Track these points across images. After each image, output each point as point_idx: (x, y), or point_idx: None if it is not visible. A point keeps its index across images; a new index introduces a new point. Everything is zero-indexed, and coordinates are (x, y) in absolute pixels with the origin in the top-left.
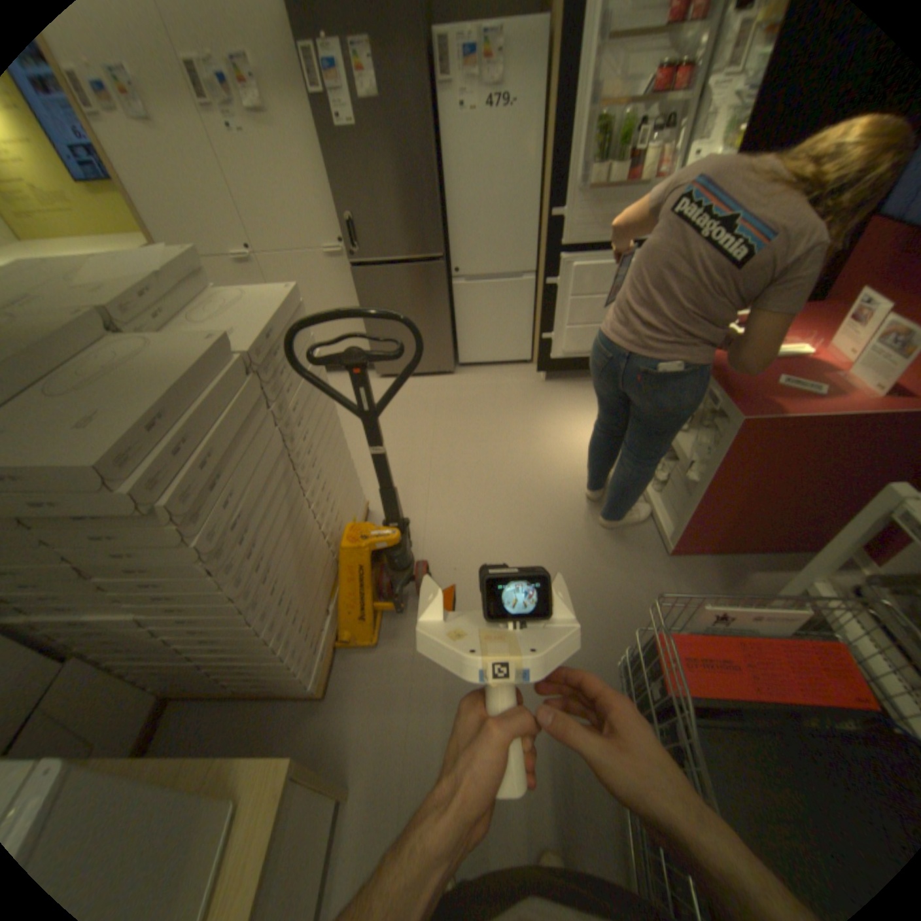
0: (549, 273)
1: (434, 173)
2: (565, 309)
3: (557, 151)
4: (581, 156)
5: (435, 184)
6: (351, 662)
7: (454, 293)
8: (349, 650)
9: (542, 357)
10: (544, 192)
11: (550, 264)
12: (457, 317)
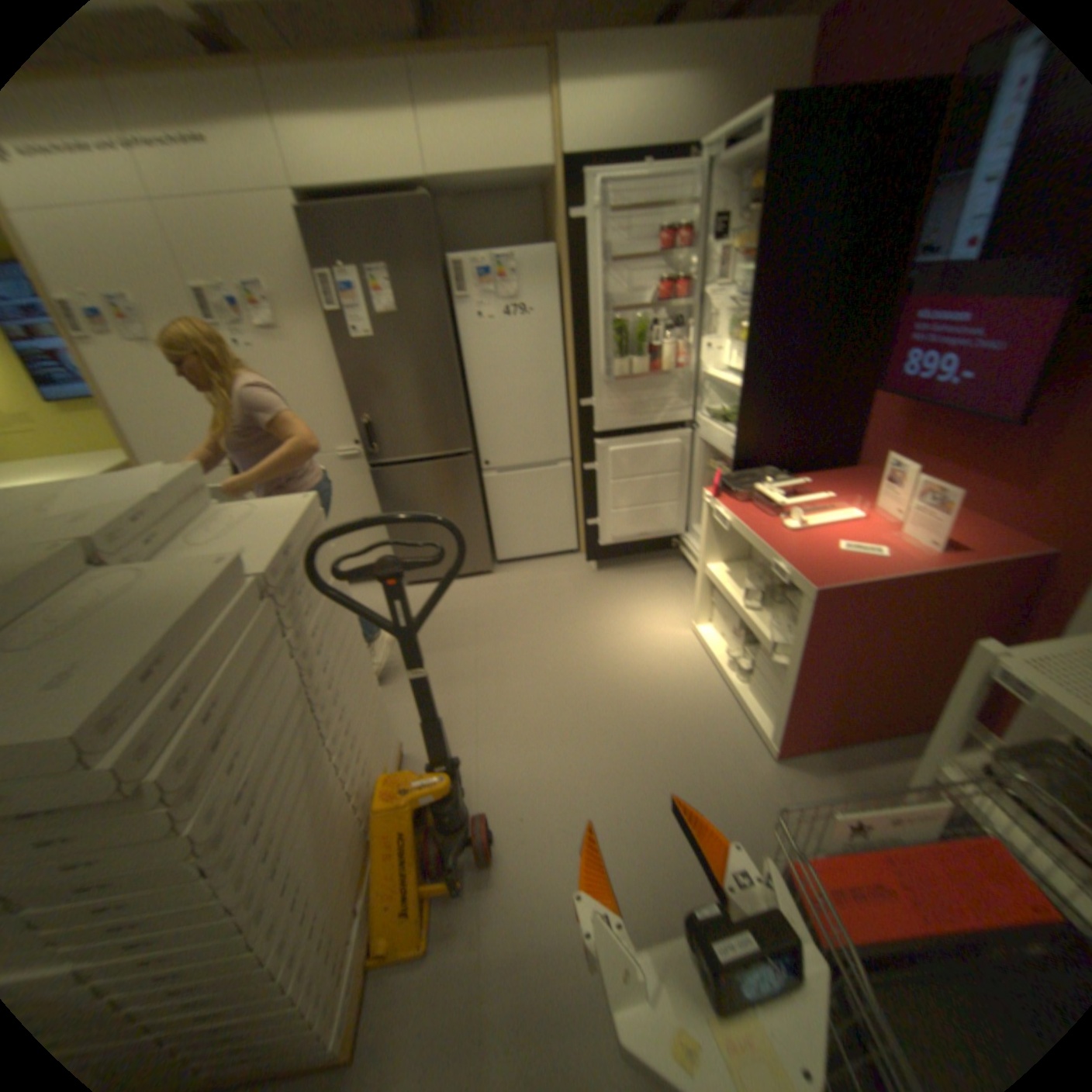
0: (584, 459)
1: (454, 373)
2: (606, 493)
3: (576, 349)
4: (600, 352)
5: (456, 383)
6: (388, 989)
7: (483, 485)
8: (384, 969)
9: (588, 545)
10: (567, 384)
11: (583, 450)
12: (489, 510)
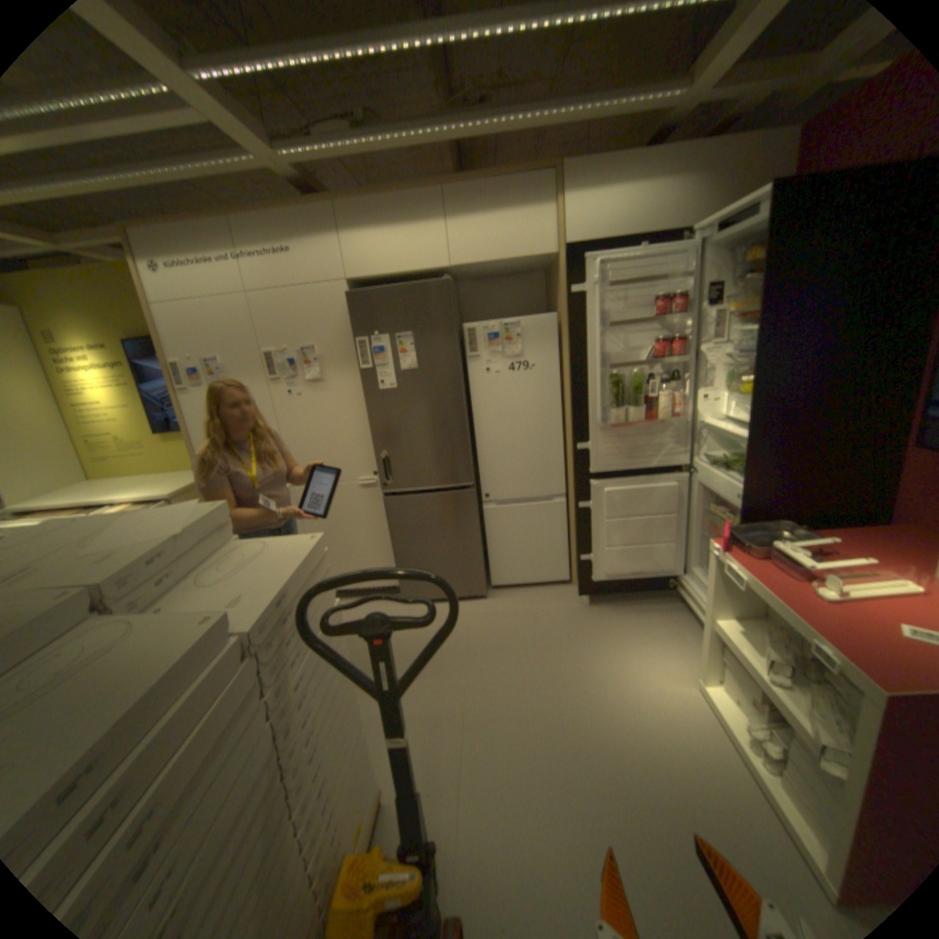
0: (580, 498)
1: (464, 418)
2: (602, 531)
3: (574, 399)
4: (598, 402)
5: (465, 427)
6: None
7: (484, 515)
8: None
9: (582, 580)
10: (565, 429)
11: (580, 490)
12: (487, 539)
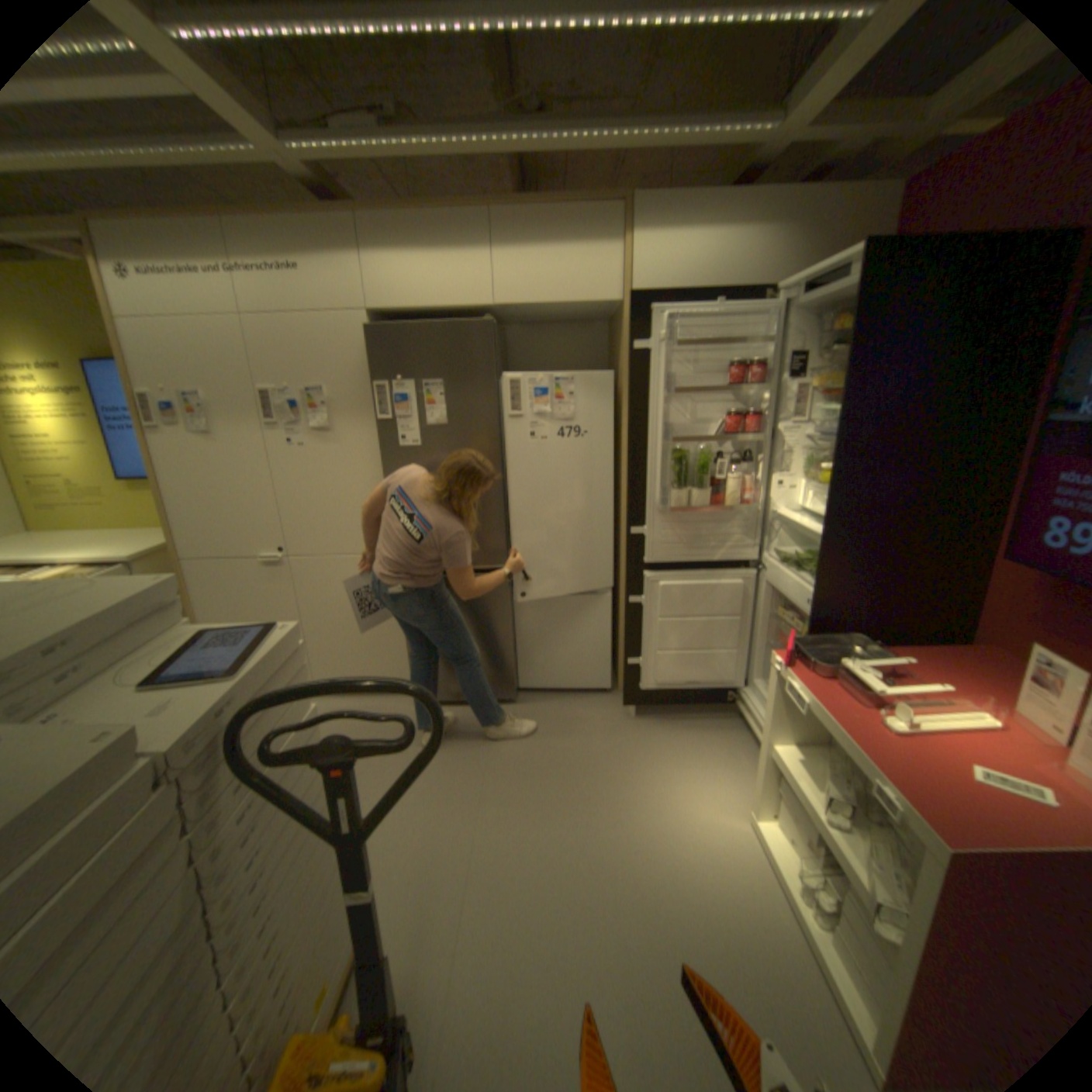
0: (631, 591)
1: (501, 488)
2: (654, 631)
3: (631, 474)
4: (657, 481)
5: (501, 498)
6: None
7: (519, 605)
8: None
9: (629, 687)
10: (620, 509)
11: (631, 581)
12: (521, 633)
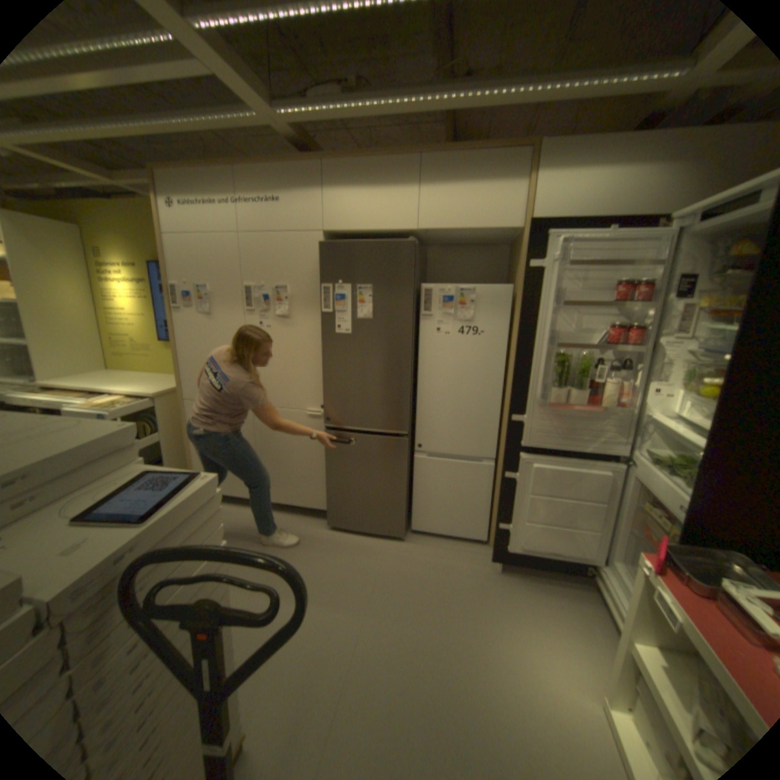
0: (508, 467)
1: (408, 371)
2: (525, 504)
3: (518, 370)
4: (540, 378)
5: (408, 379)
6: None
7: (415, 463)
8: None
9: (498, 547)
10: (505, 397)
11: (509, 460)
12: (414, 486)
